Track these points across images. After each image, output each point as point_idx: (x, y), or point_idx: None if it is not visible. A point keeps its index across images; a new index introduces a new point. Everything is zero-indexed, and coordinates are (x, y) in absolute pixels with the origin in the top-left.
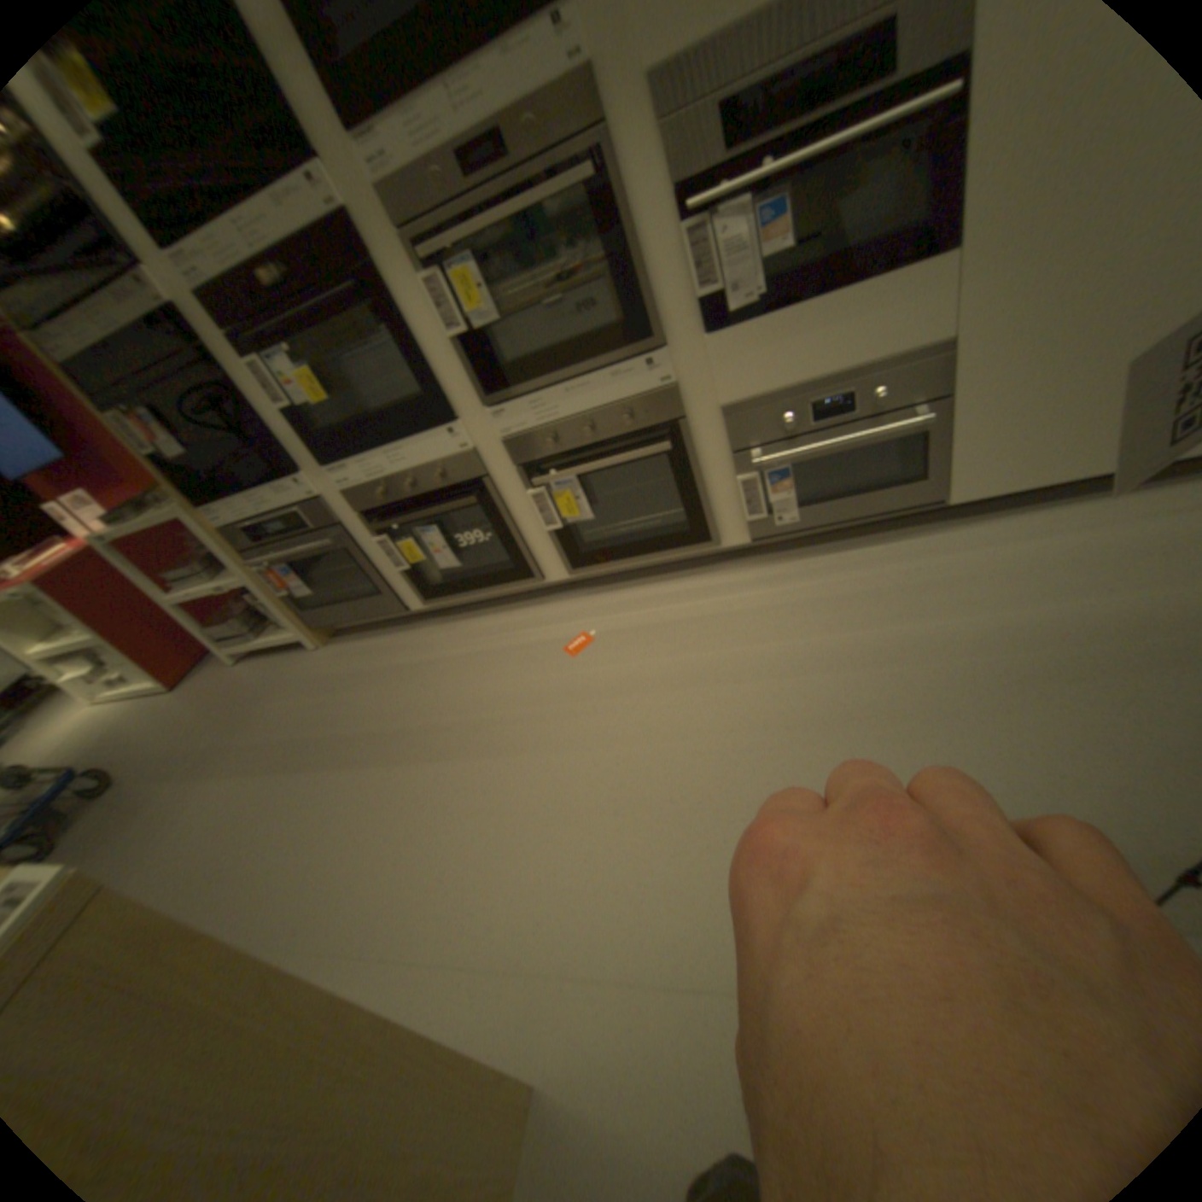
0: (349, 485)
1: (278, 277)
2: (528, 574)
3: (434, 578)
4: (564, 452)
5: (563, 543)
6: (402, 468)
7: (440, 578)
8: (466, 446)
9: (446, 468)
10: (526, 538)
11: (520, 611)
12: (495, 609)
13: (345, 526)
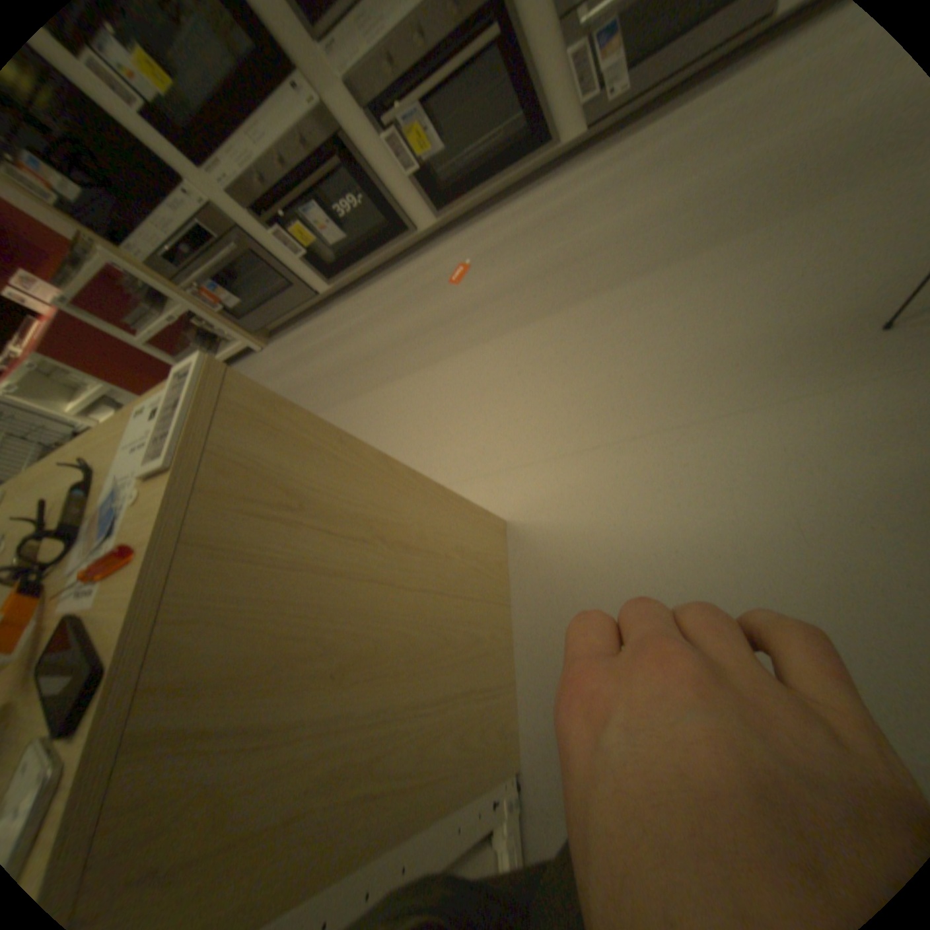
0: (230, 178)
1: None
2: (404, 226)
3: (329, 256)
4: (403, 74)
5: (425, 183)
6: (268, 144)
7: (334, 254)
8: (315, 97)
9: (304, 131)
10: (393, 189)
11: (406, 265)
12: (386, 271)
13: (242, 224)
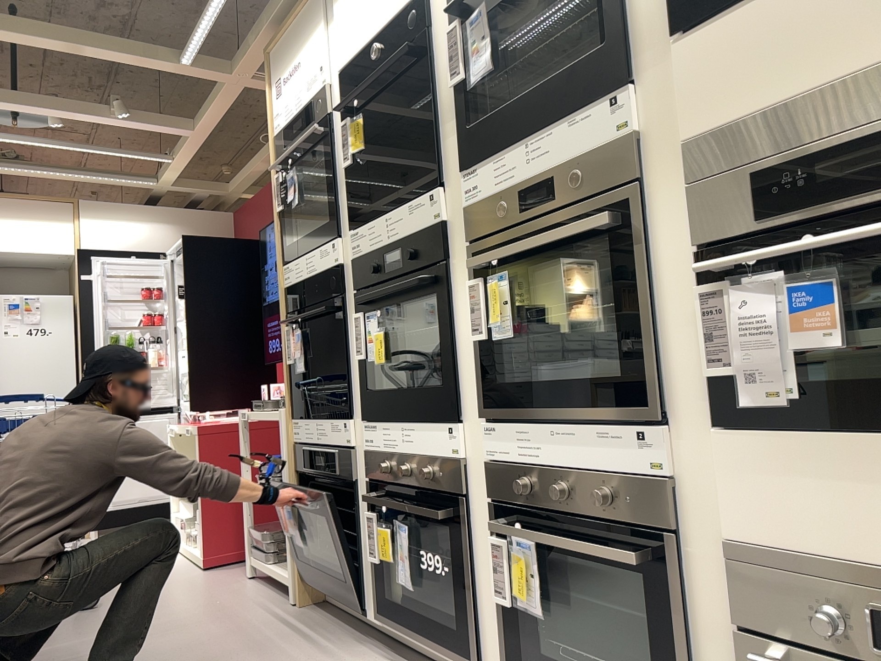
0: (372, 449)
1: (395, 263)
2: (468, 653)
3: (400, 594)
4: (539, 511)
5: (511, 635)
6: (408, 453)
7: (403, 597)
8: (458, 456)
9: (437, 471)
10: (480, 602)
11: None
12: None
13: (358, 488)
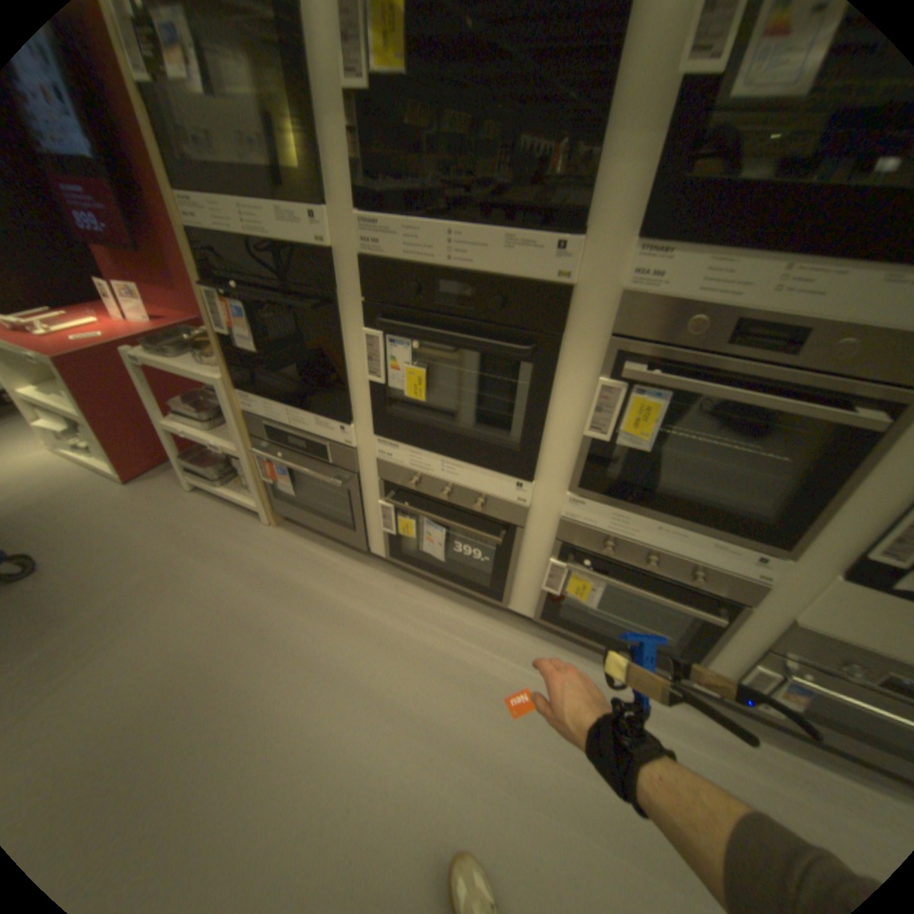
0: (391, 462)
1: (458, 299)
2: (498, 598)
3: (409, 545)
4: (611, 557)
5: (549, 602)
6: (451, 482)
7: (415, 549)
8: (525, 504)
9: (491, 505)
10: (517, 578)
11: (468, 614)
12: (445, 593)
13: (362, 478)
